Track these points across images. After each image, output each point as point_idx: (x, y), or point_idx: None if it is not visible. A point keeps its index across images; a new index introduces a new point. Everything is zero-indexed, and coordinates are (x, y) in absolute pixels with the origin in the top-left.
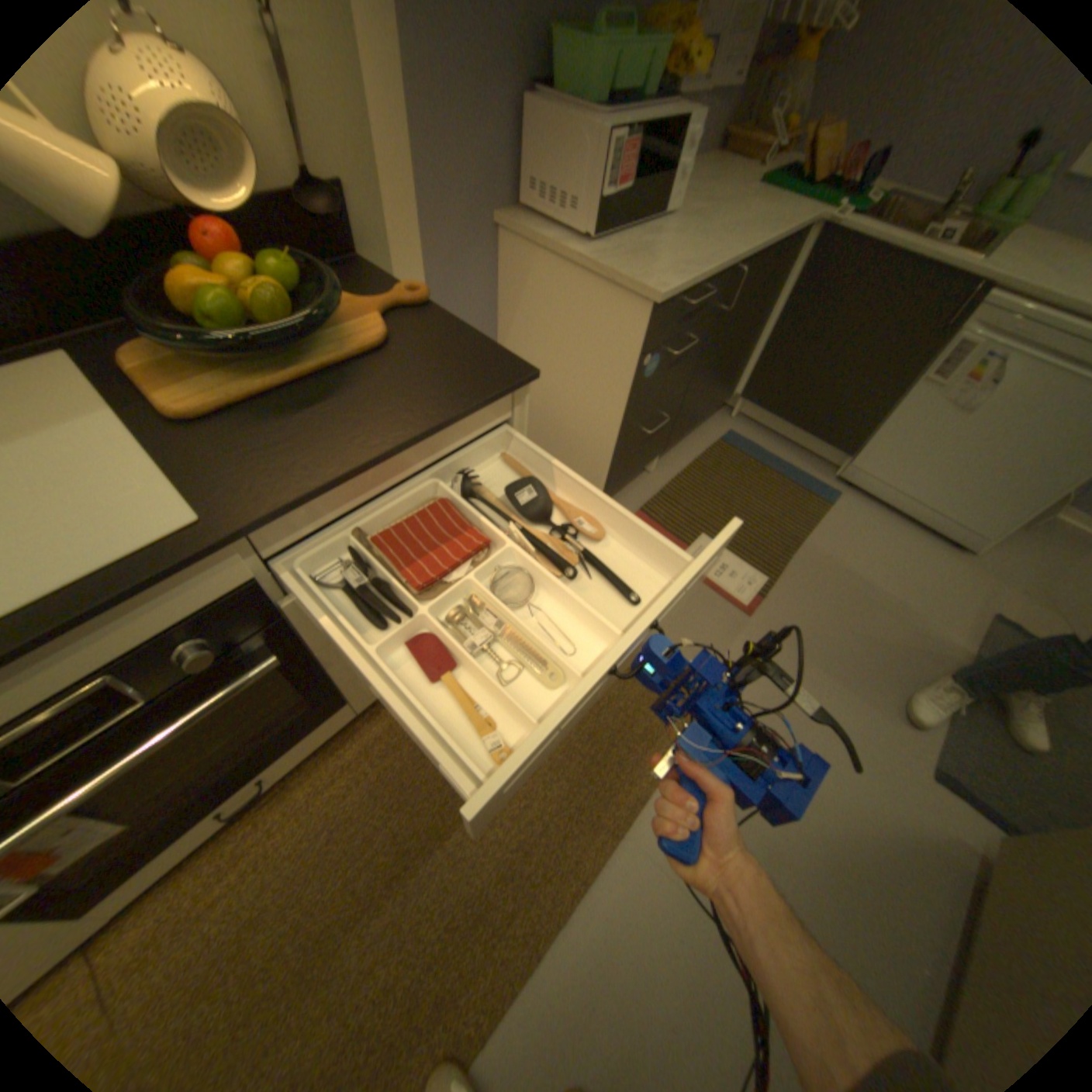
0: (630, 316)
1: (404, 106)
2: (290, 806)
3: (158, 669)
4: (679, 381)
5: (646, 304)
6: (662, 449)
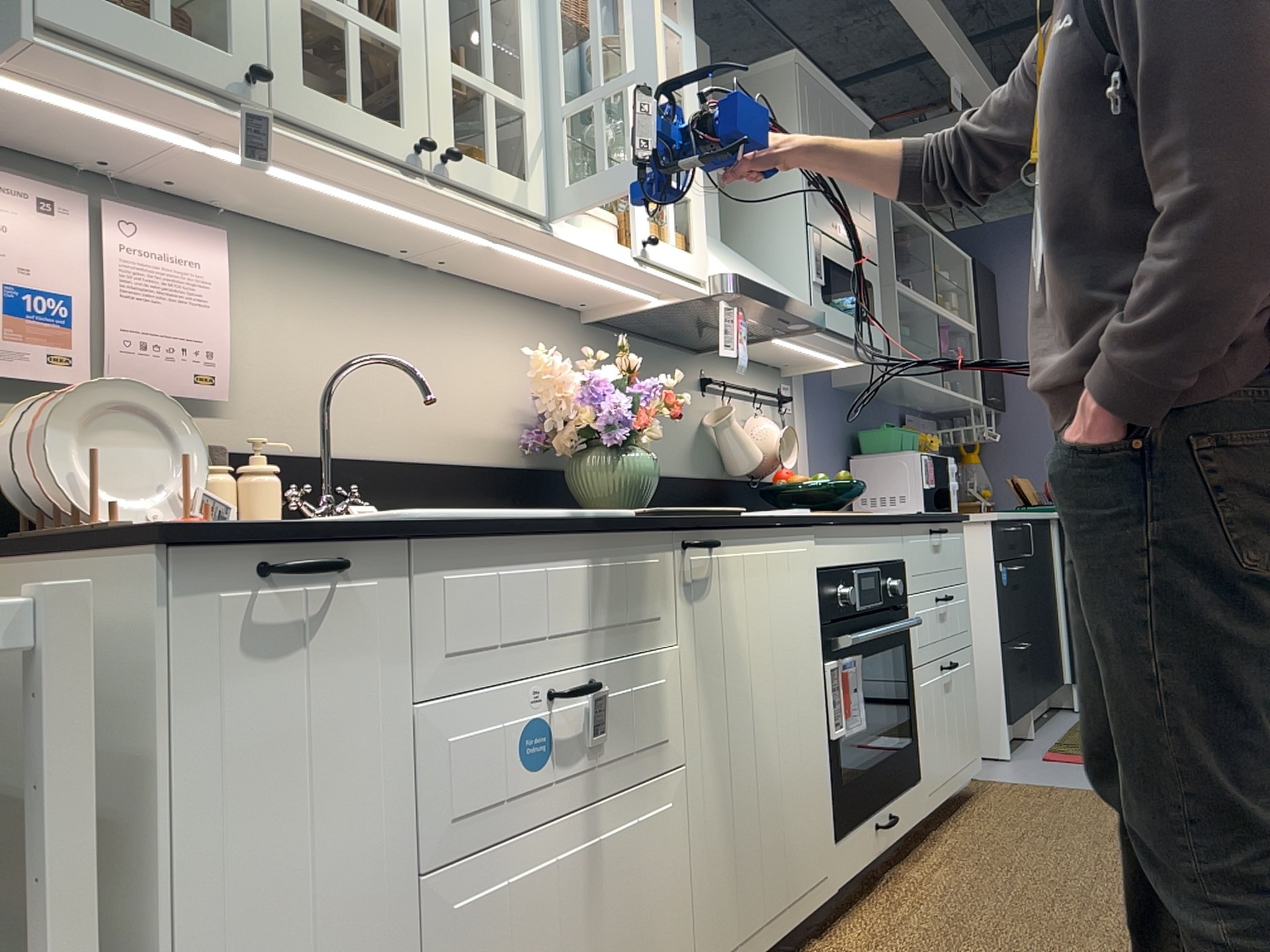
0: (979, 540)
1: (812, 458)
2: (915, 878)
3: (886, 589)
4: (1024, 611)
5: (988, 527)
6: (1035, 699)
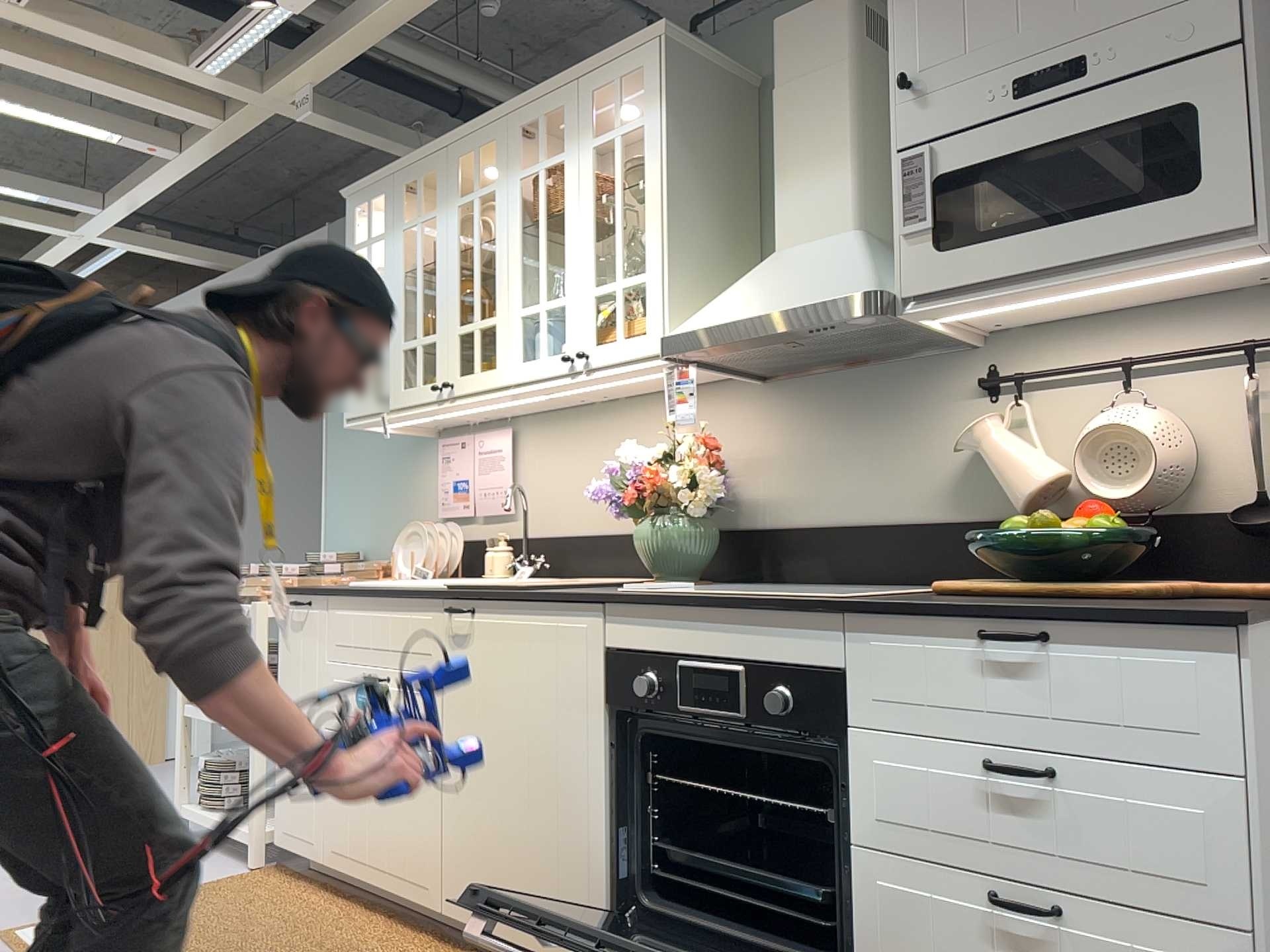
0: None
1: None
2: None
3: (765, 701)
4: None
5: None
6: None
